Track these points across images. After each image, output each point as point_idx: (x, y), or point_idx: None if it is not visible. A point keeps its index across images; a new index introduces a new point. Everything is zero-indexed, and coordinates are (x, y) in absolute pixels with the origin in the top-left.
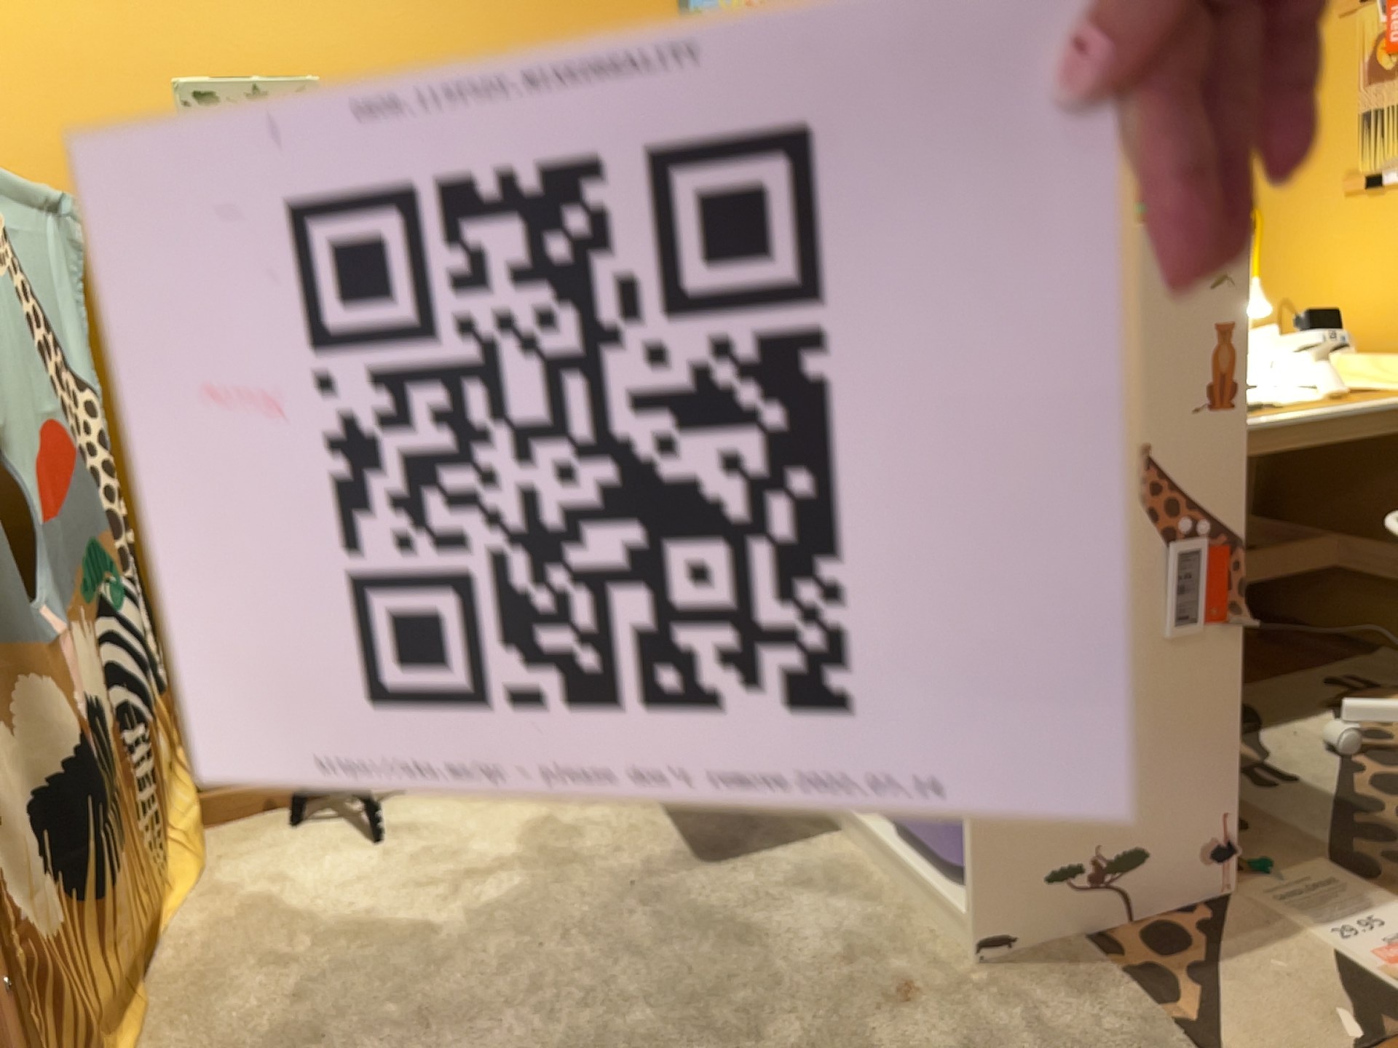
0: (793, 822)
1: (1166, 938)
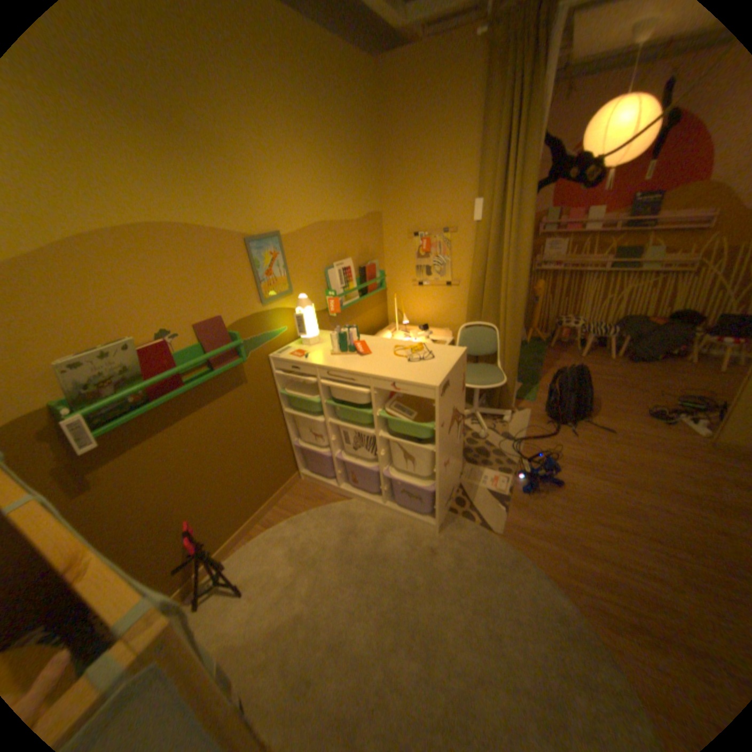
0: (360, 511)
1: (458, 501)
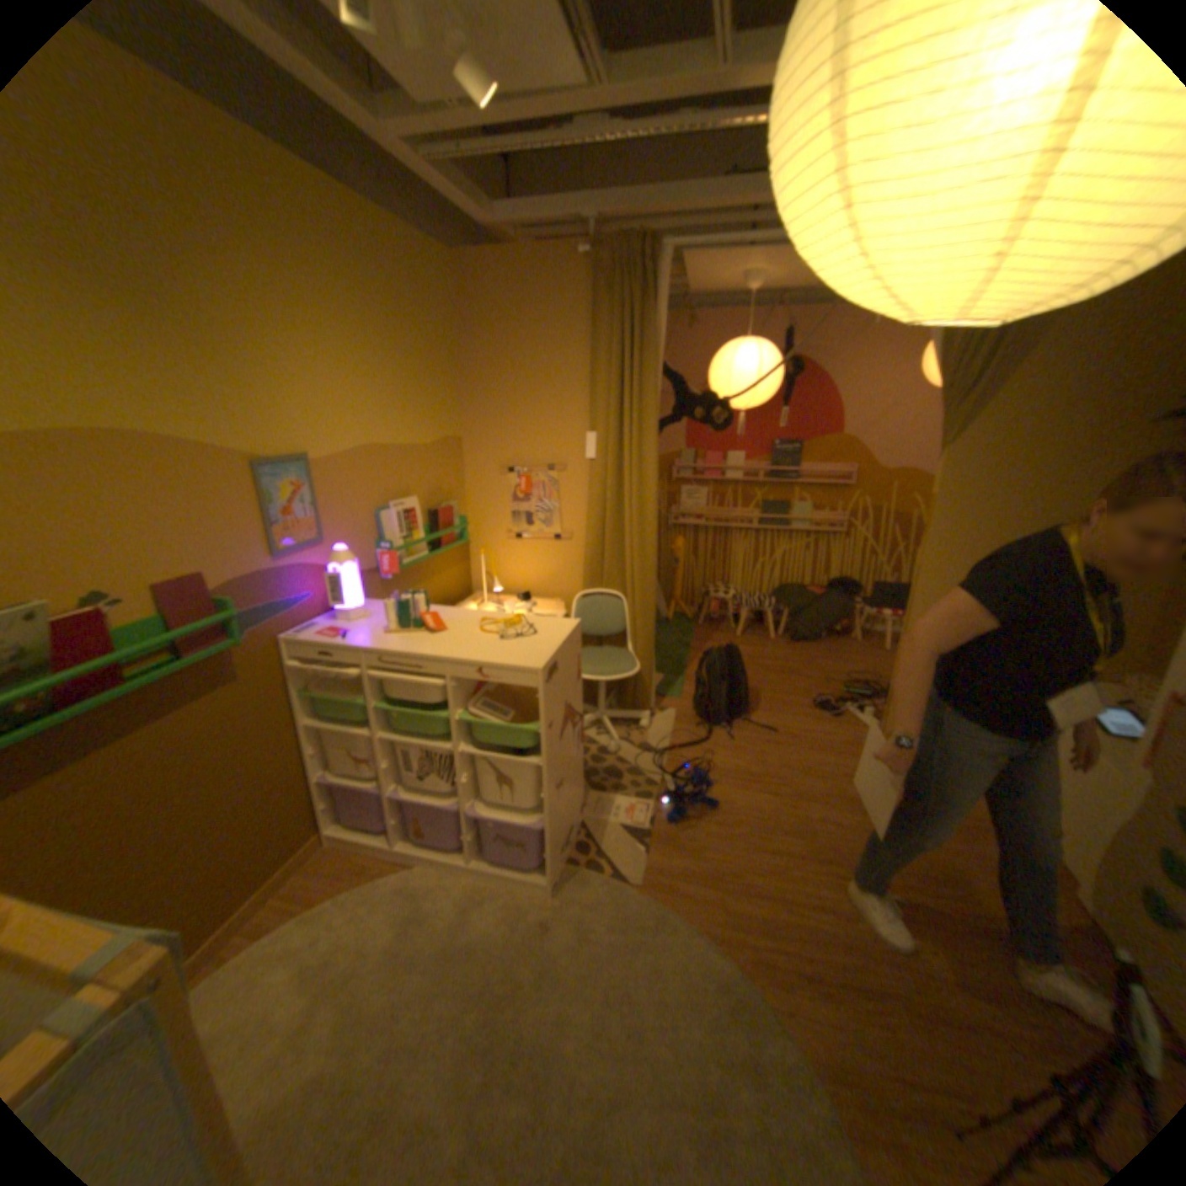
0: (427, 884)
1: (580, 847)
